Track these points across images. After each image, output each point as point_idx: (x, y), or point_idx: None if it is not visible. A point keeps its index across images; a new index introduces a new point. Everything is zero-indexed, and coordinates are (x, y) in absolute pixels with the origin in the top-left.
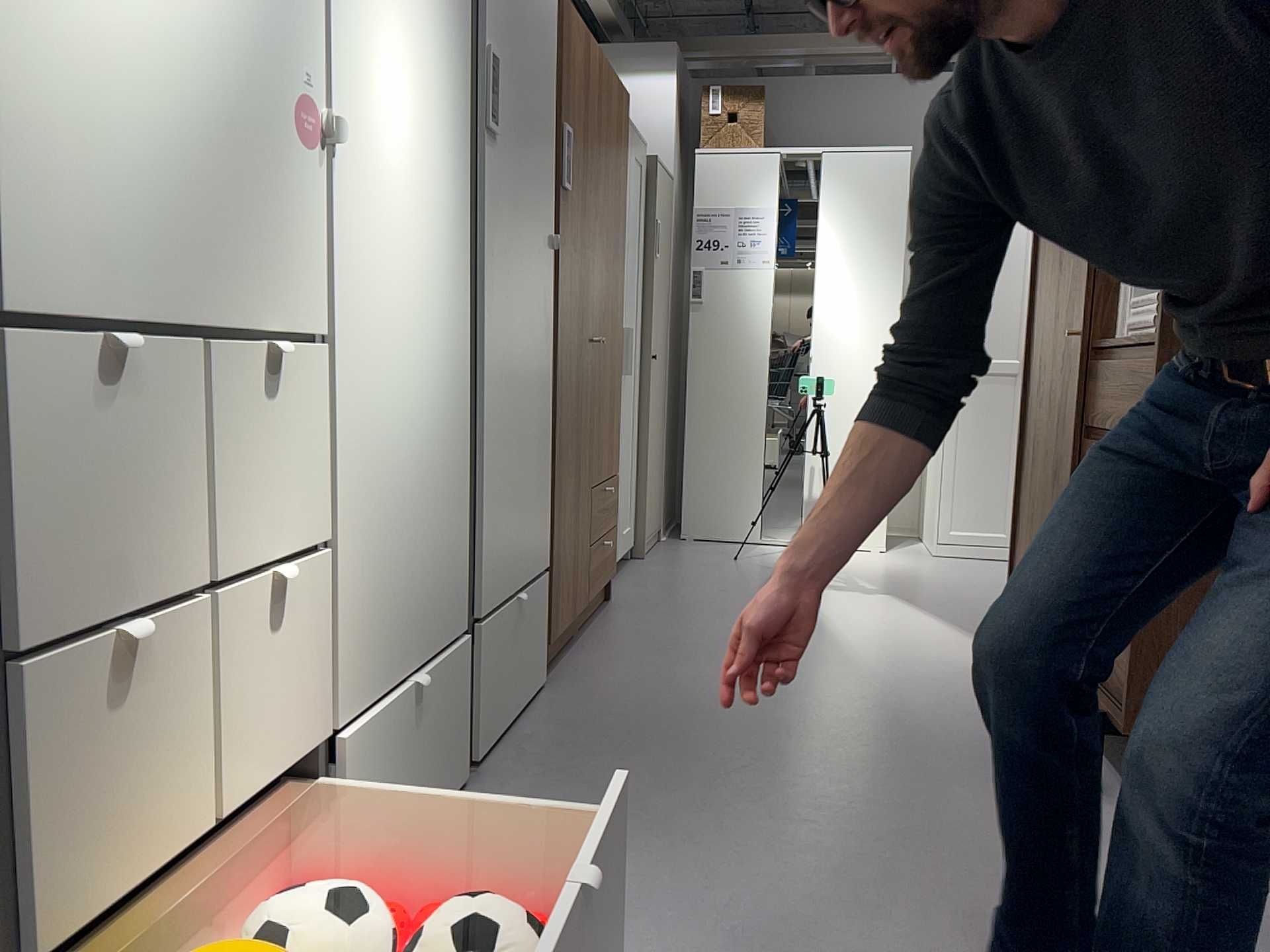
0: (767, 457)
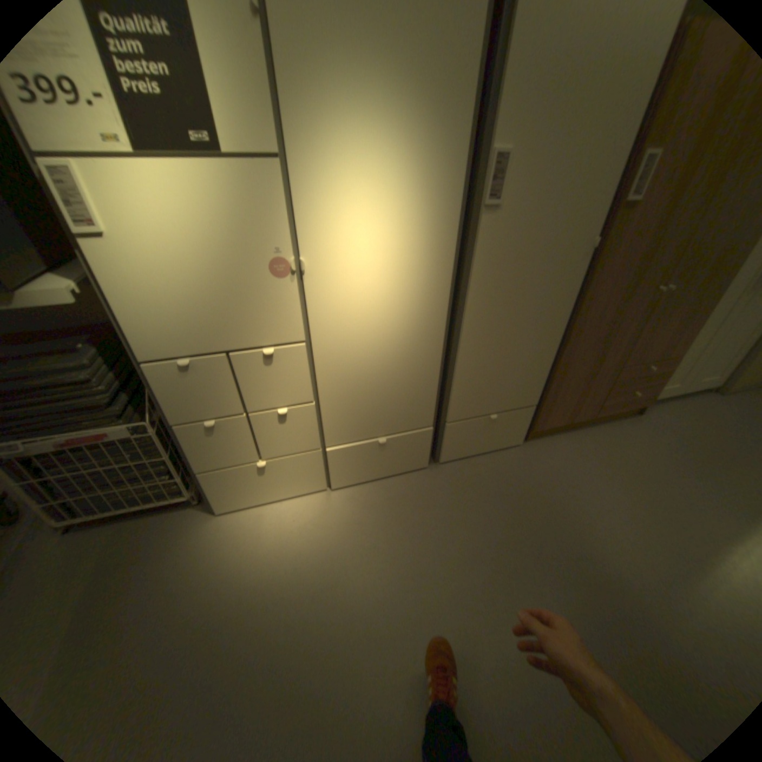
0: None
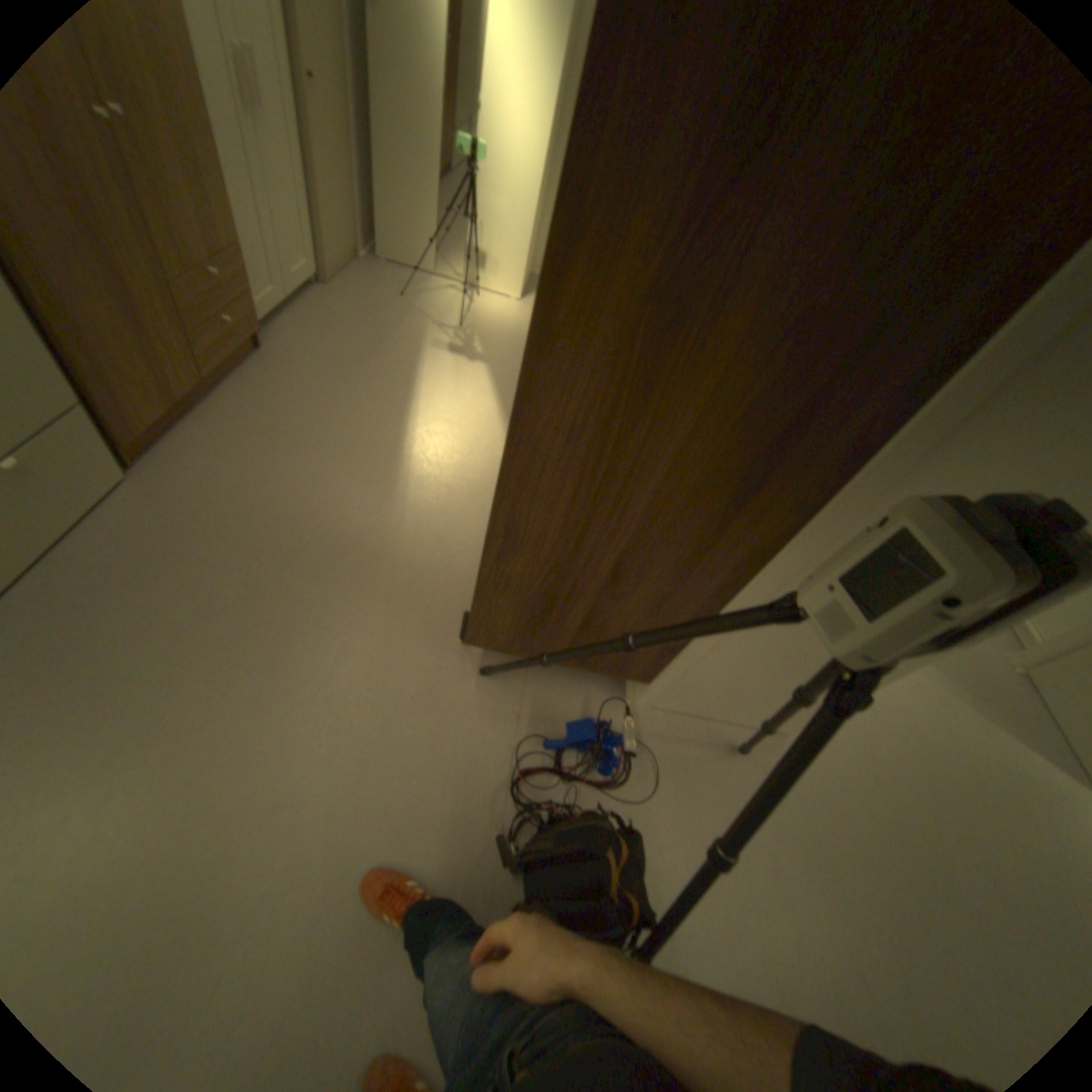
0: (440, 202)
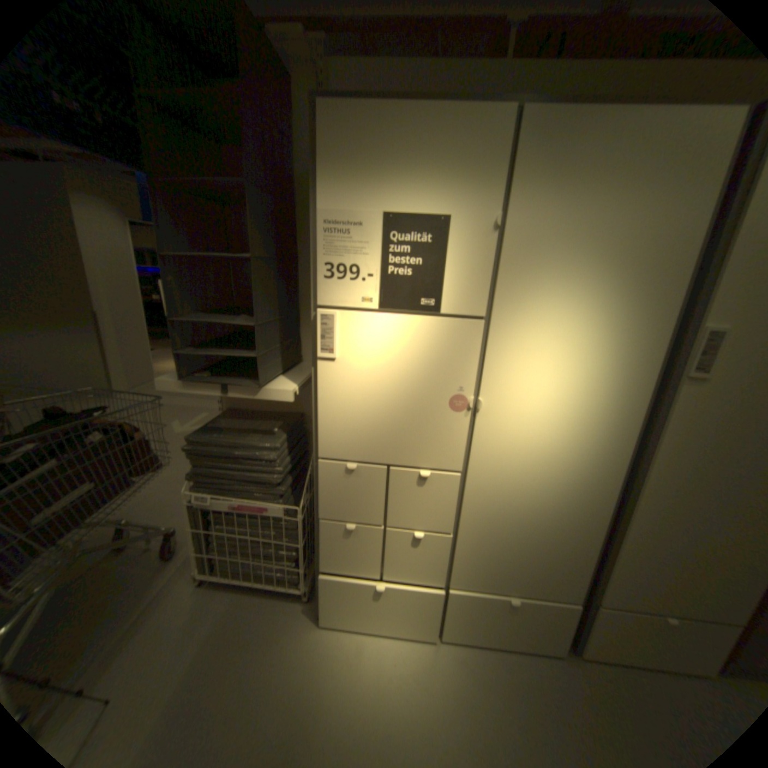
0: None
